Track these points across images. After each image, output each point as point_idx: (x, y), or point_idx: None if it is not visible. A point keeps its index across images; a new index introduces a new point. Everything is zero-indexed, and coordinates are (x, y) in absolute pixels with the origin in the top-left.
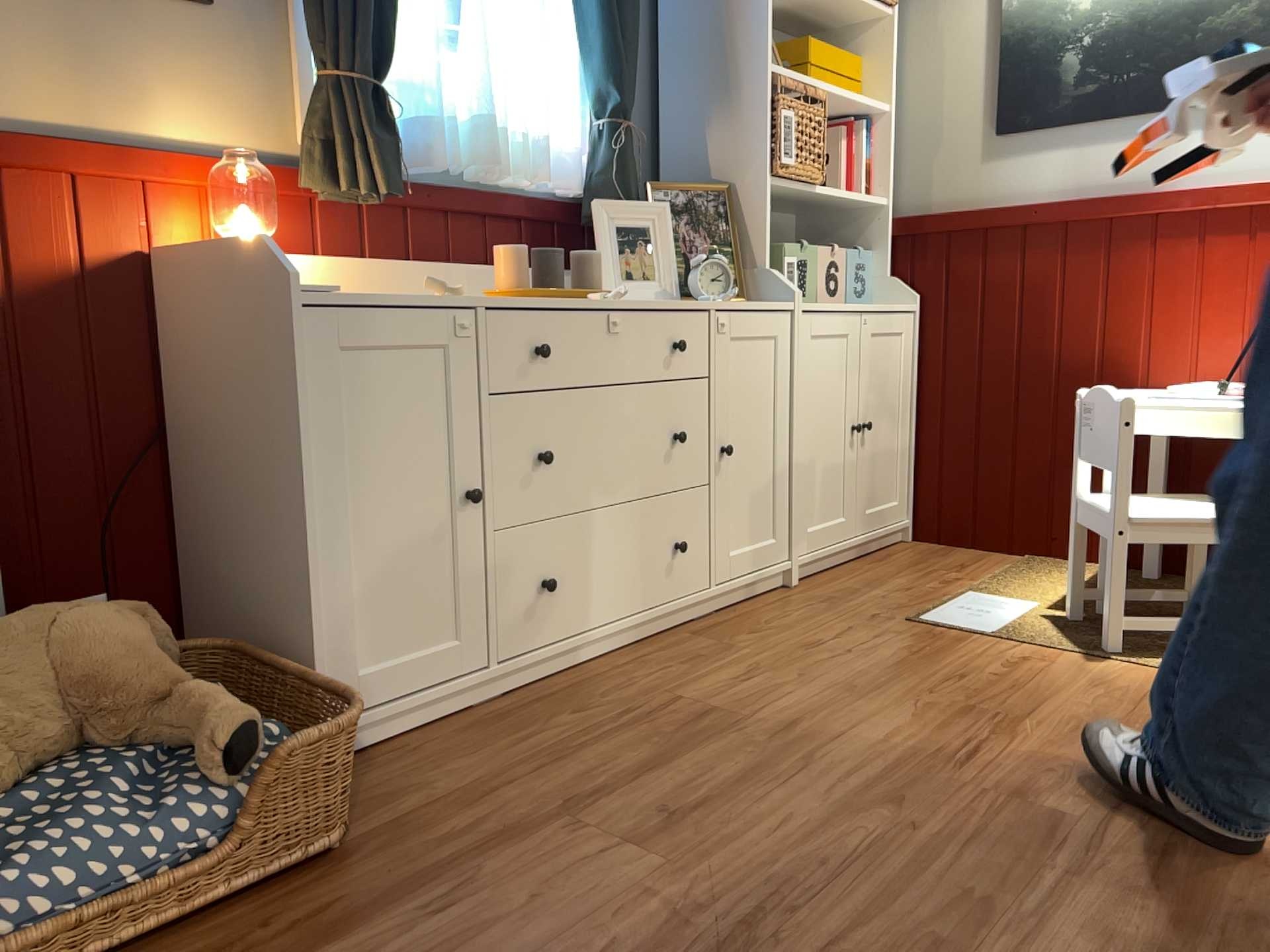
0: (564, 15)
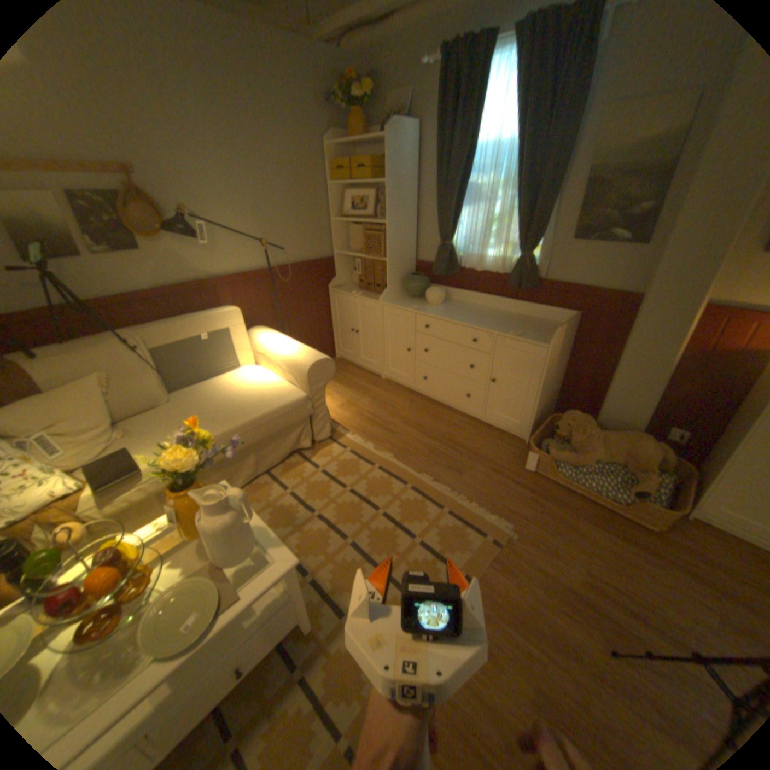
0: None
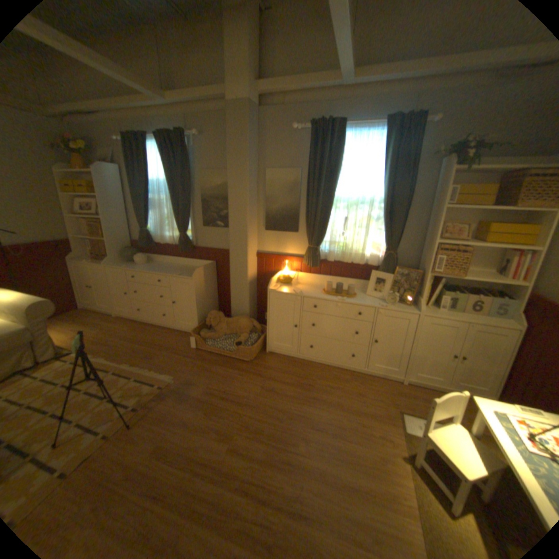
0: (380, 224)
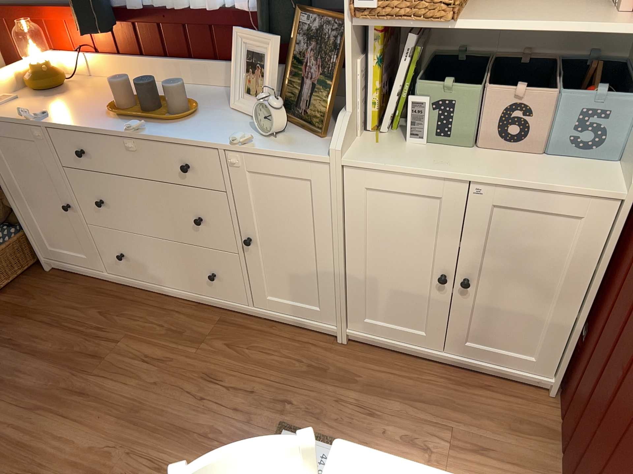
0: None
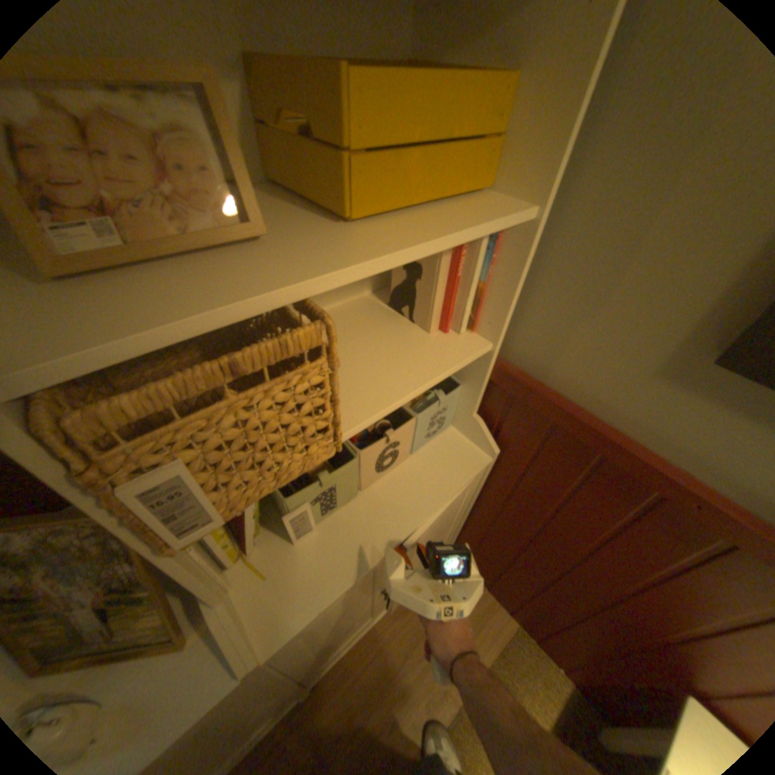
0: None
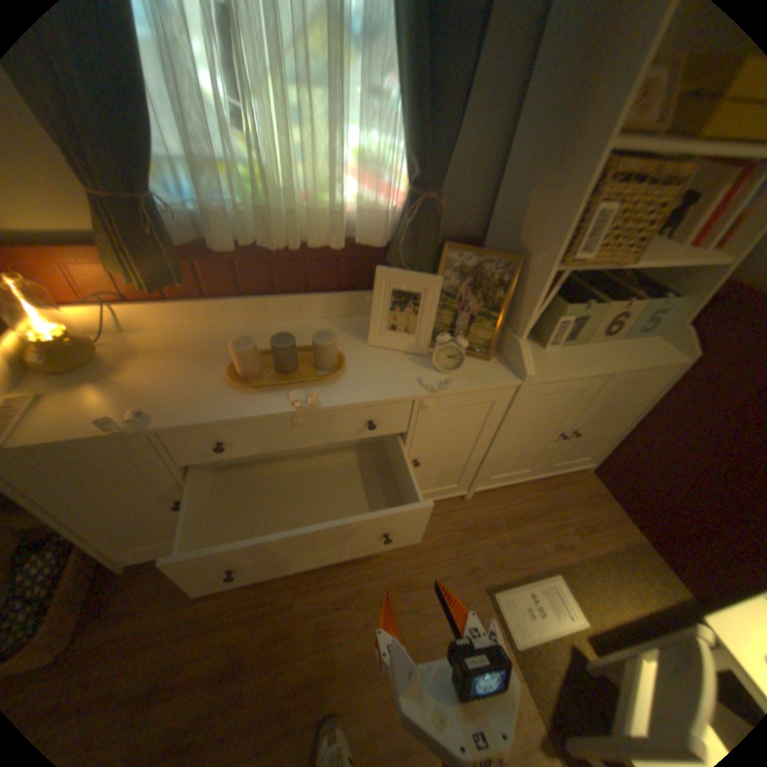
0: (386, 61)
